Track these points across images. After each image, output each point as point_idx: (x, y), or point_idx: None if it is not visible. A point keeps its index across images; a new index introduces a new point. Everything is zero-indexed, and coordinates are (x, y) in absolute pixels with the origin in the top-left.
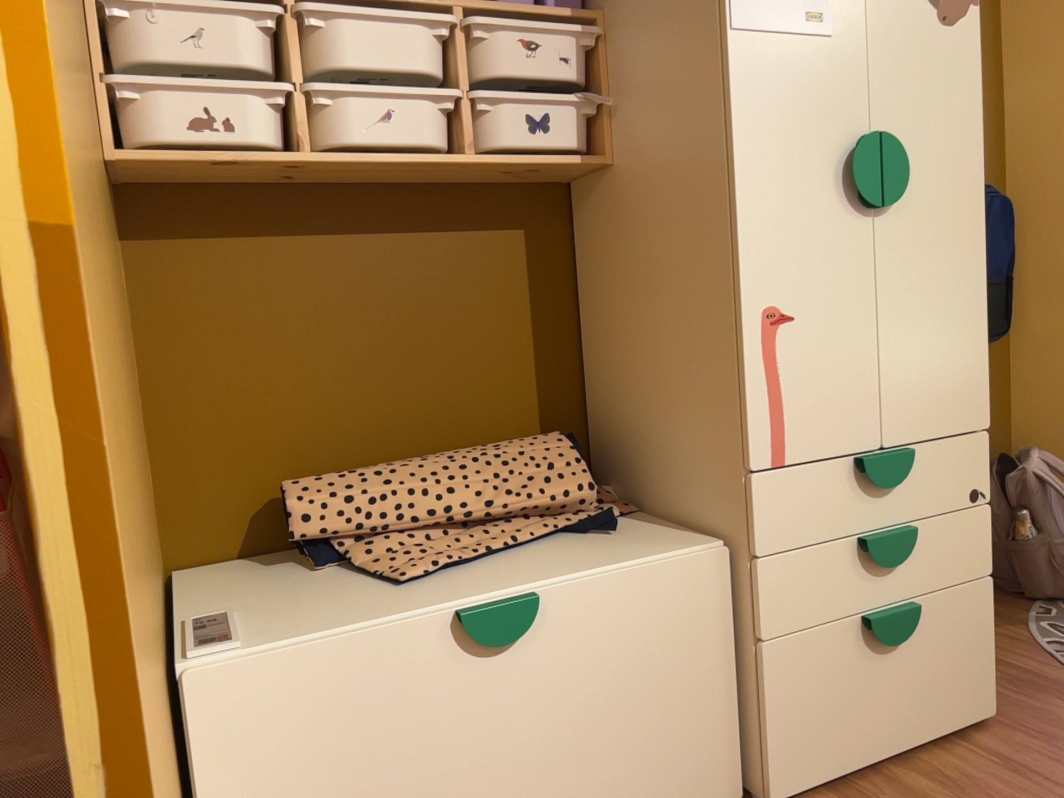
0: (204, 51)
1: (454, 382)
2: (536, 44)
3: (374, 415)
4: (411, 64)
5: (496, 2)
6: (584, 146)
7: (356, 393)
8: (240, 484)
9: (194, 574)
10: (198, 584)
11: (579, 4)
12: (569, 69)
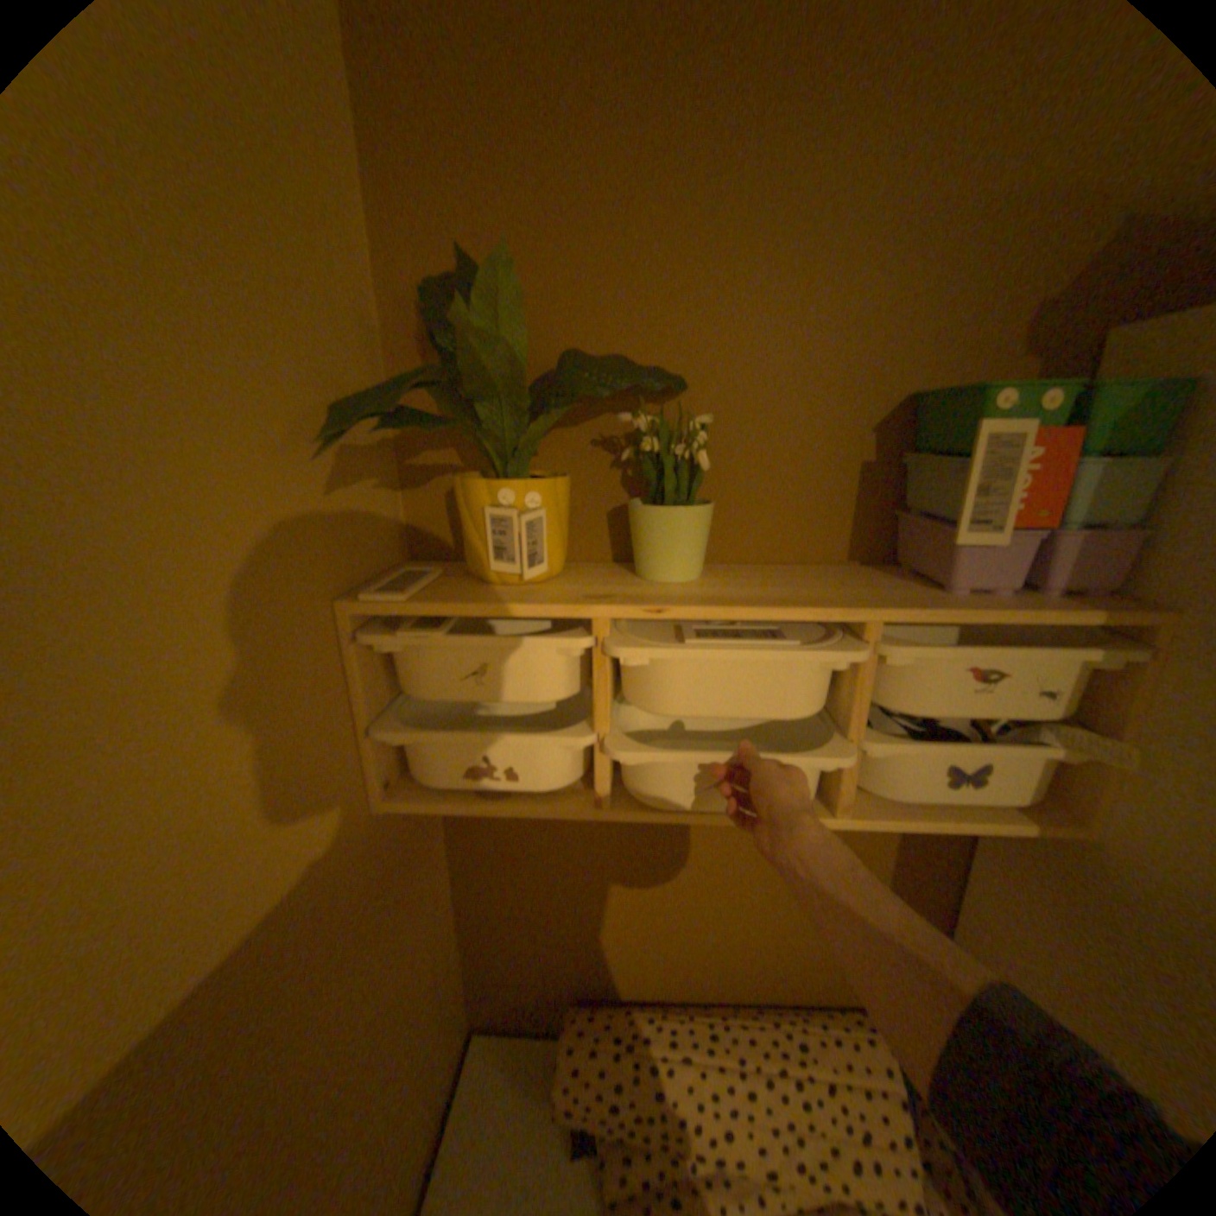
0: (482, 692)
1: (769, 936)
2: (1008, 676)
3: (672, 950)
4: (774, 698)
5: (948, 606)
6: (1046, 797)
7: (656, 930)
8: (533, 980)
9: (481, 1059)
10: (473, 1101)
11: (1117, 571)
12: (1061, 711)
